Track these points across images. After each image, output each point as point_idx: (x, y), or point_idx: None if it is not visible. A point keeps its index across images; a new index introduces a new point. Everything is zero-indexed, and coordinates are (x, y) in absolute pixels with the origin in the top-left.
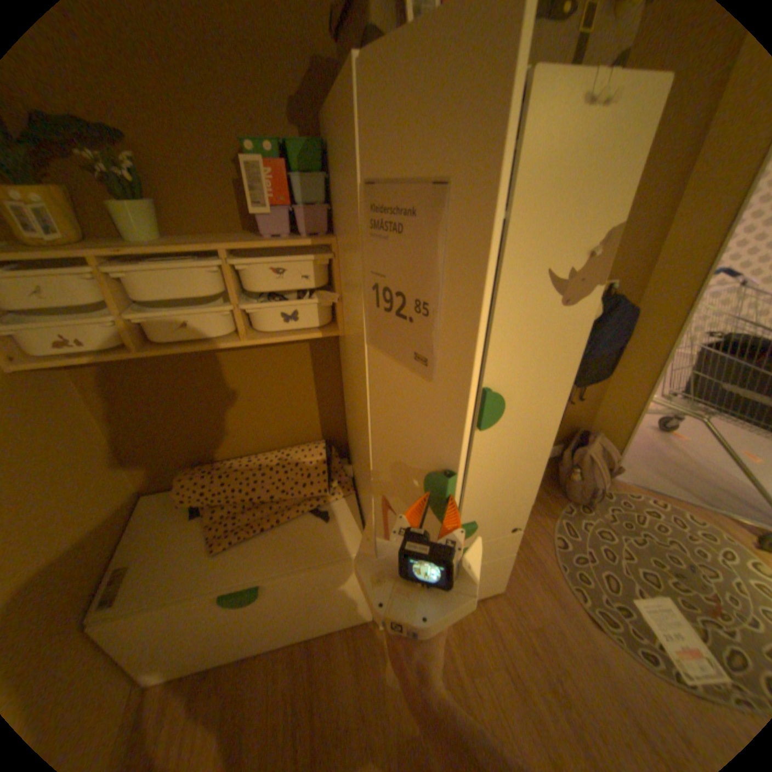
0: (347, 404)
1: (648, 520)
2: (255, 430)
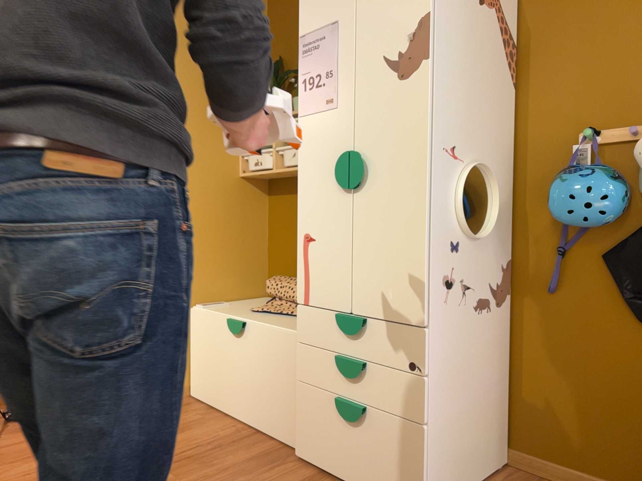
0: None
1: None
2: None
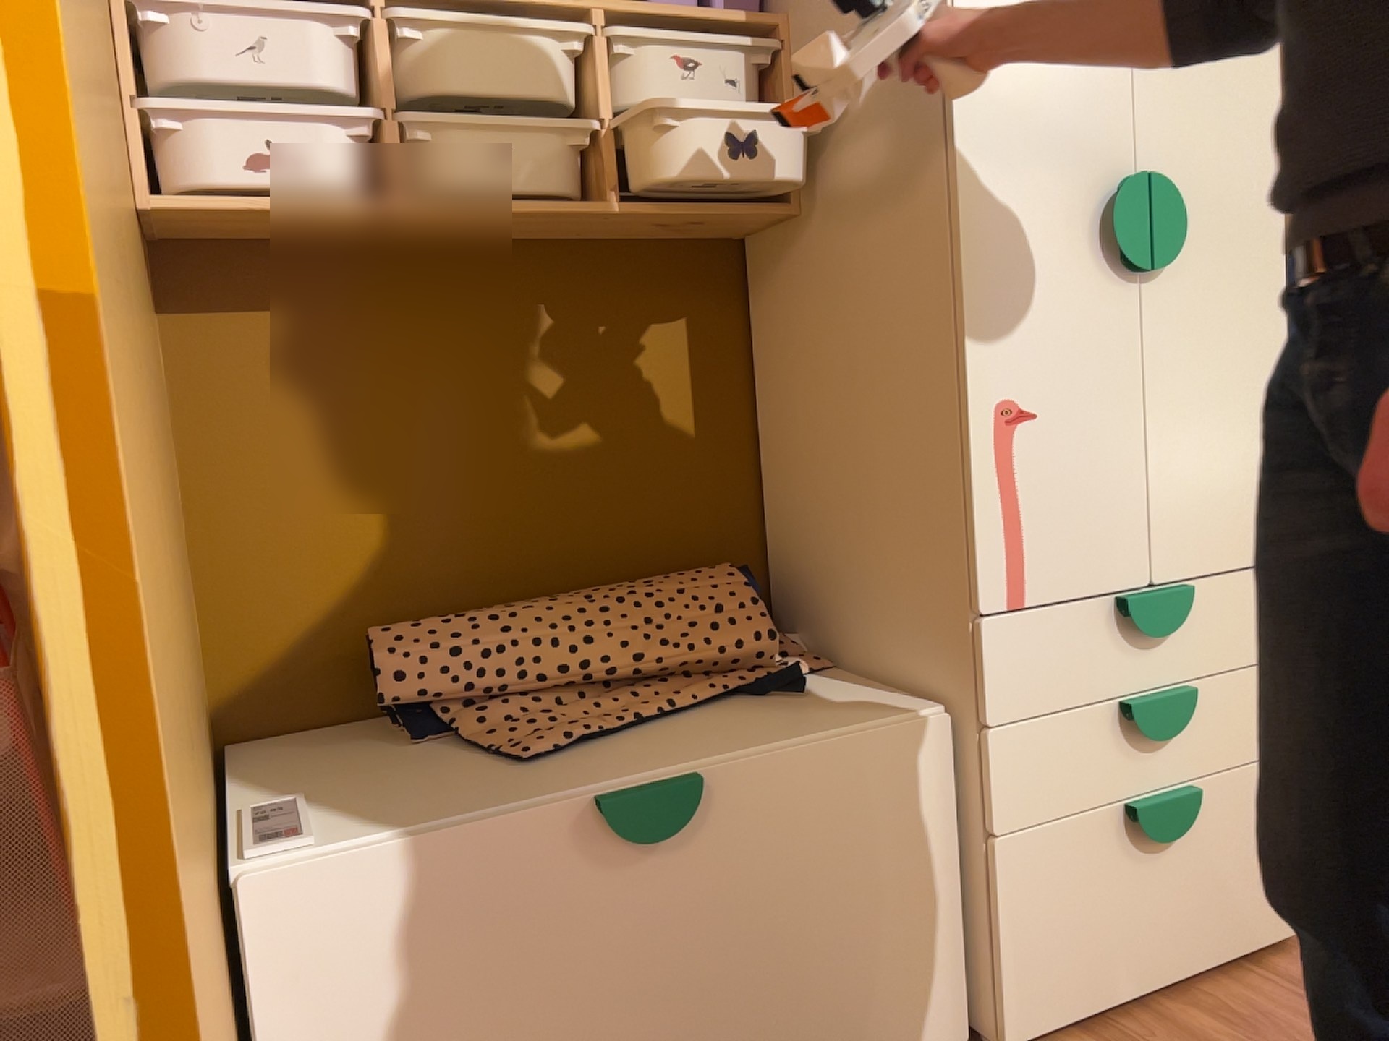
0: (778, 450)
1: None
2: (554, 533)
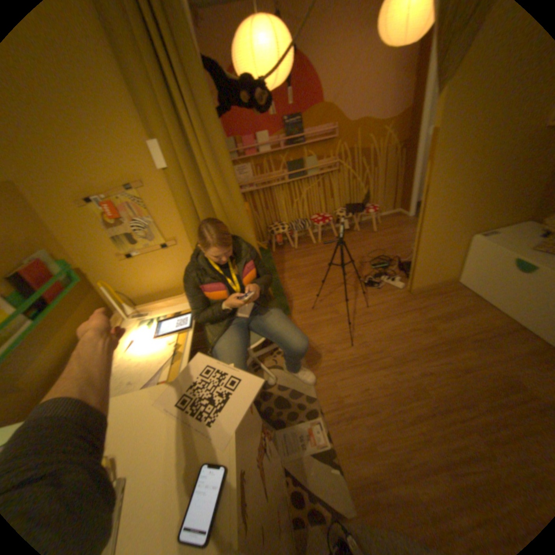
0: None
1: None
2: None
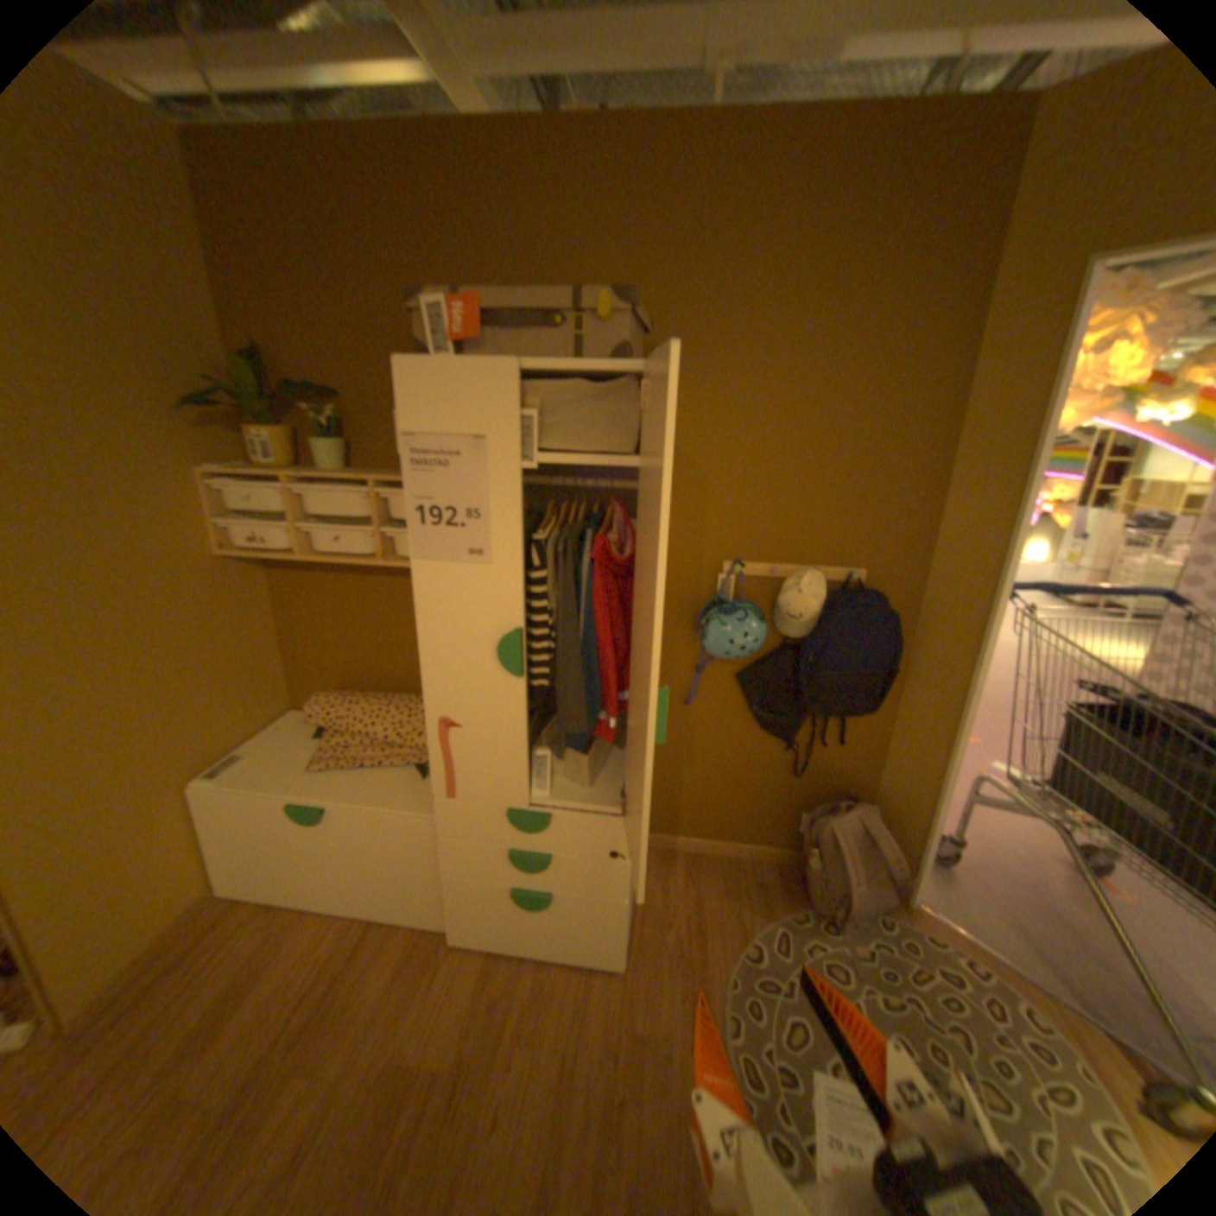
0: None
1: (937, 985)
2: (403, 669)
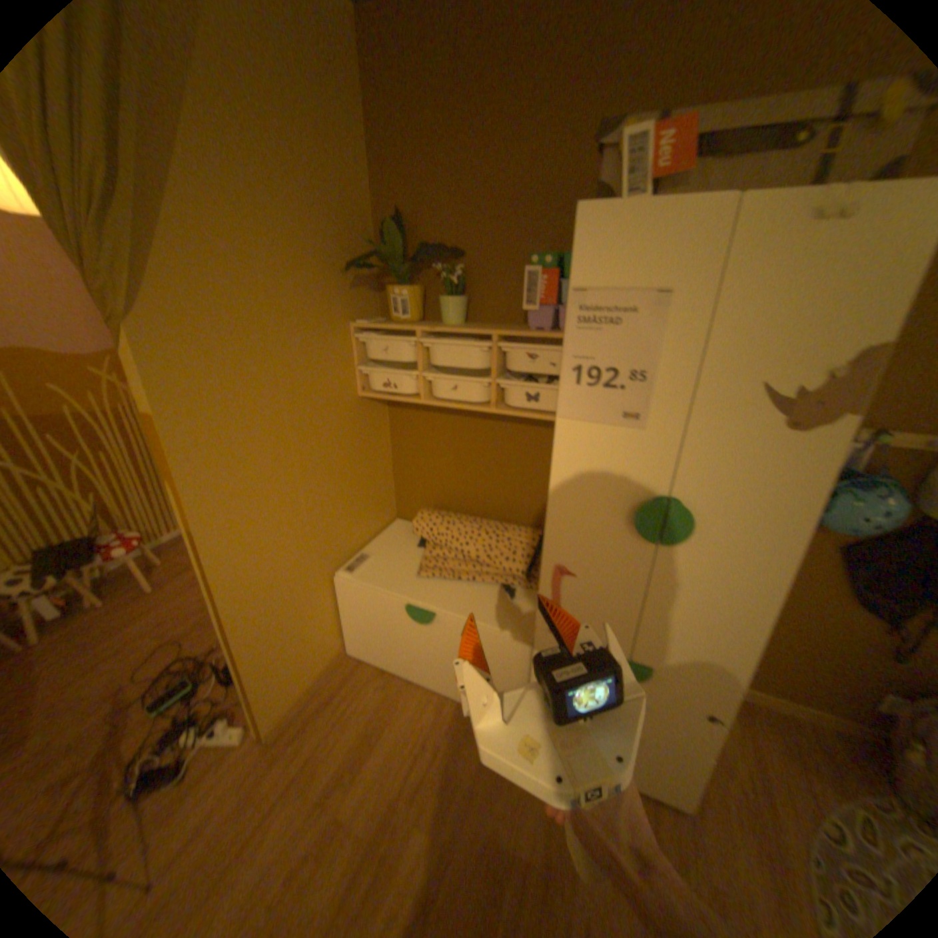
0: None
1: None
2: (489, 496)
